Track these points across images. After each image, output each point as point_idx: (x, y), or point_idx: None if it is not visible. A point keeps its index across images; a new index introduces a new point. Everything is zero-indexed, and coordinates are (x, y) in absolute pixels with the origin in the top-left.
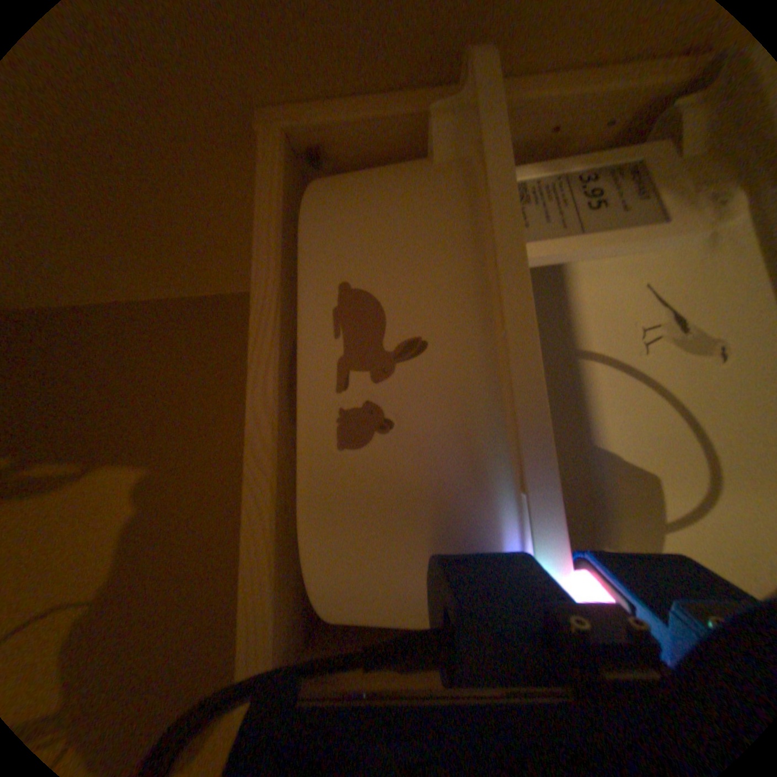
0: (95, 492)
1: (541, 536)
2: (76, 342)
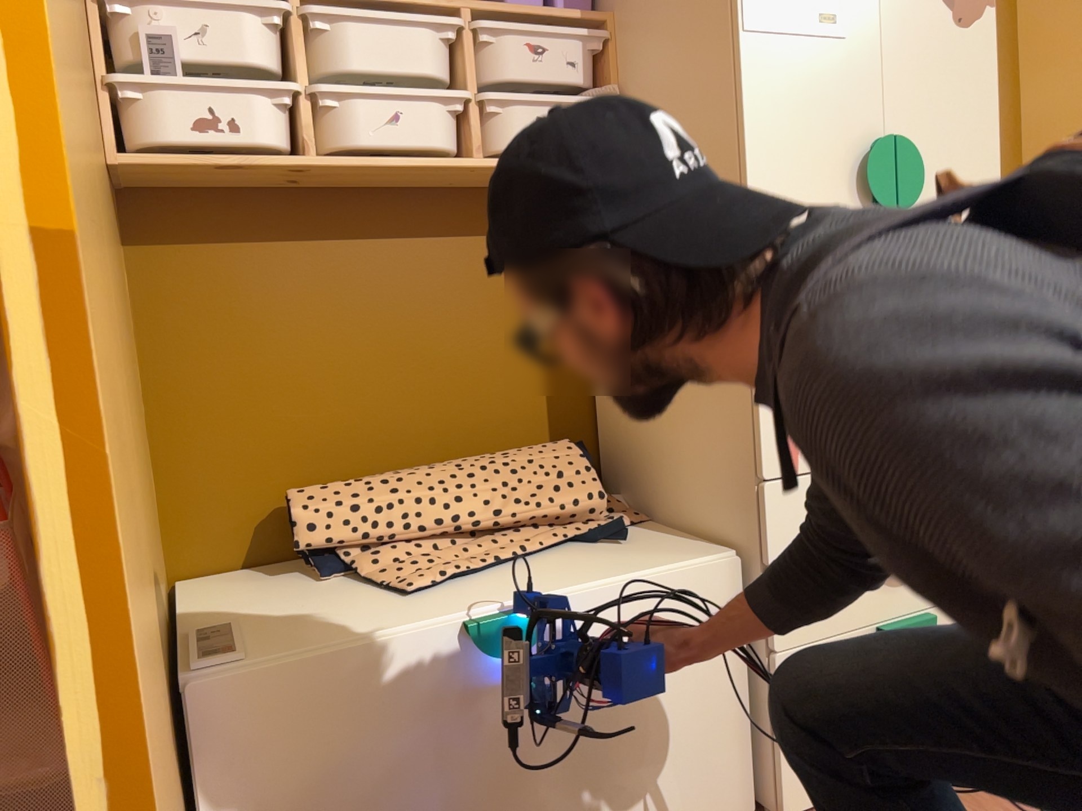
0: (263, 334)
1: (262, 81)
2: (163, 369)
